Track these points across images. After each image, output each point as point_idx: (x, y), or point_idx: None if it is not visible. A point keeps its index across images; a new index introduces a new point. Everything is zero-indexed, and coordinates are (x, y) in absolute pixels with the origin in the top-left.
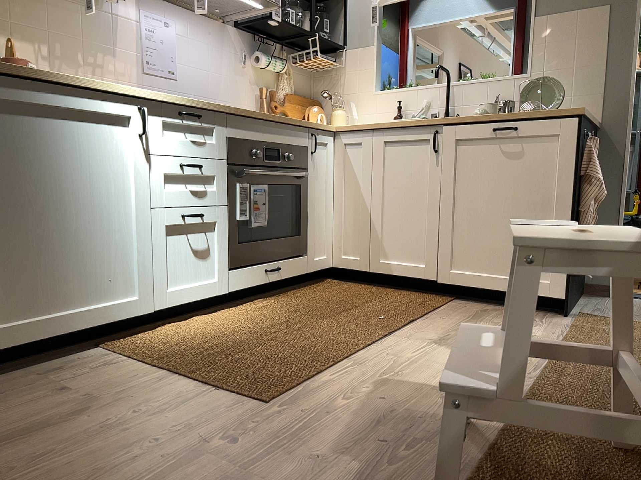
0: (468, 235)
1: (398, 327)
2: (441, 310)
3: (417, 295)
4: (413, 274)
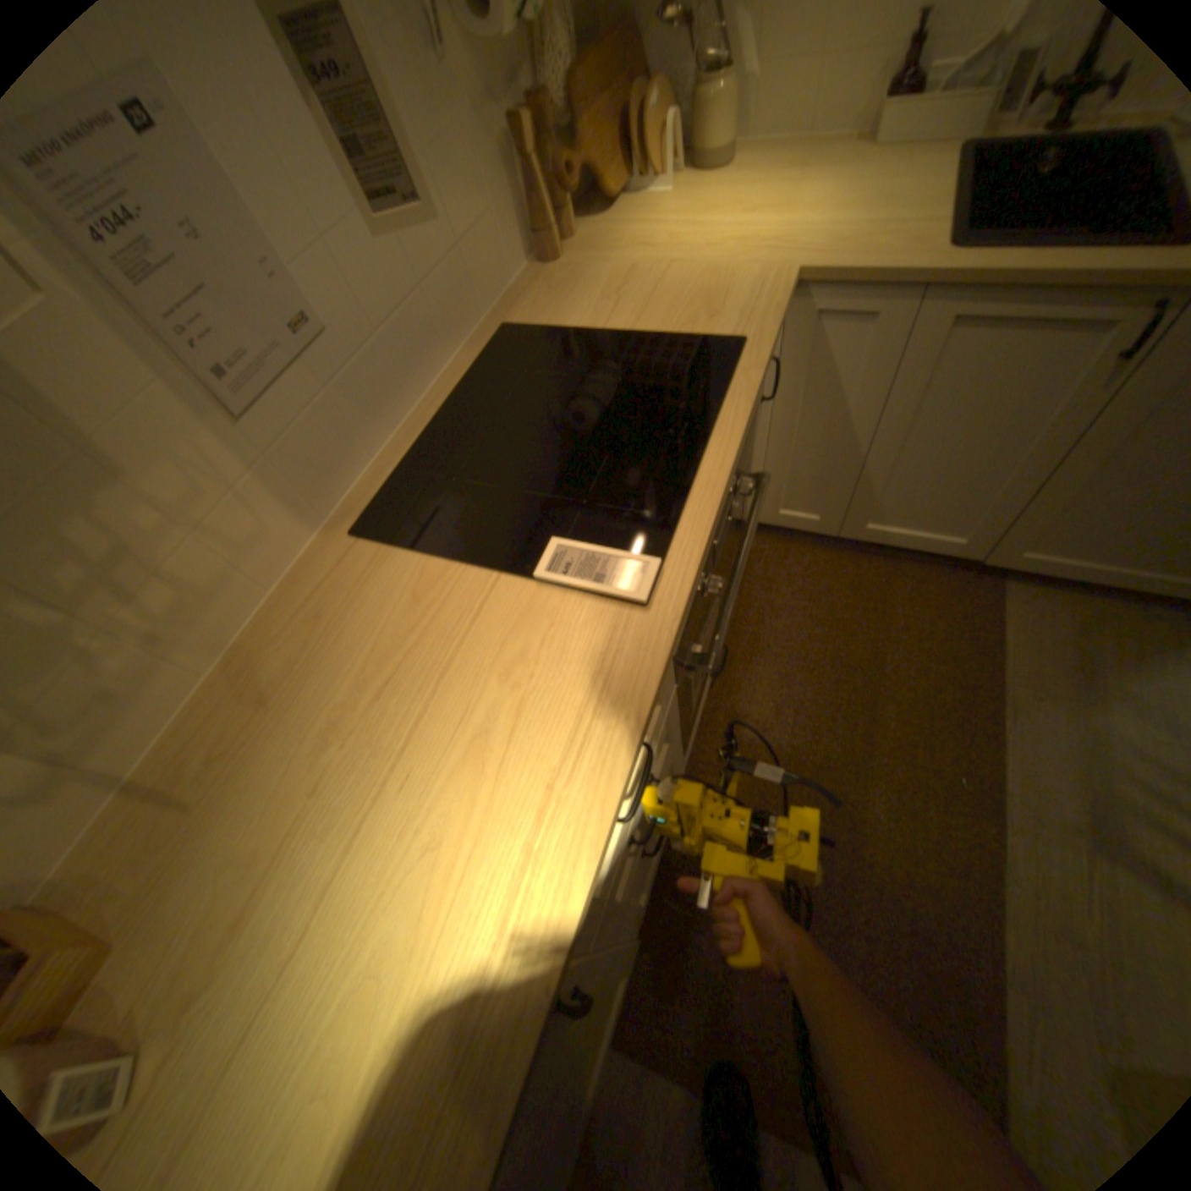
0: (1100, 514)
1: (1007, 798)
2: (1024, 671)
3: (936, 582)
4: (931, 550)
